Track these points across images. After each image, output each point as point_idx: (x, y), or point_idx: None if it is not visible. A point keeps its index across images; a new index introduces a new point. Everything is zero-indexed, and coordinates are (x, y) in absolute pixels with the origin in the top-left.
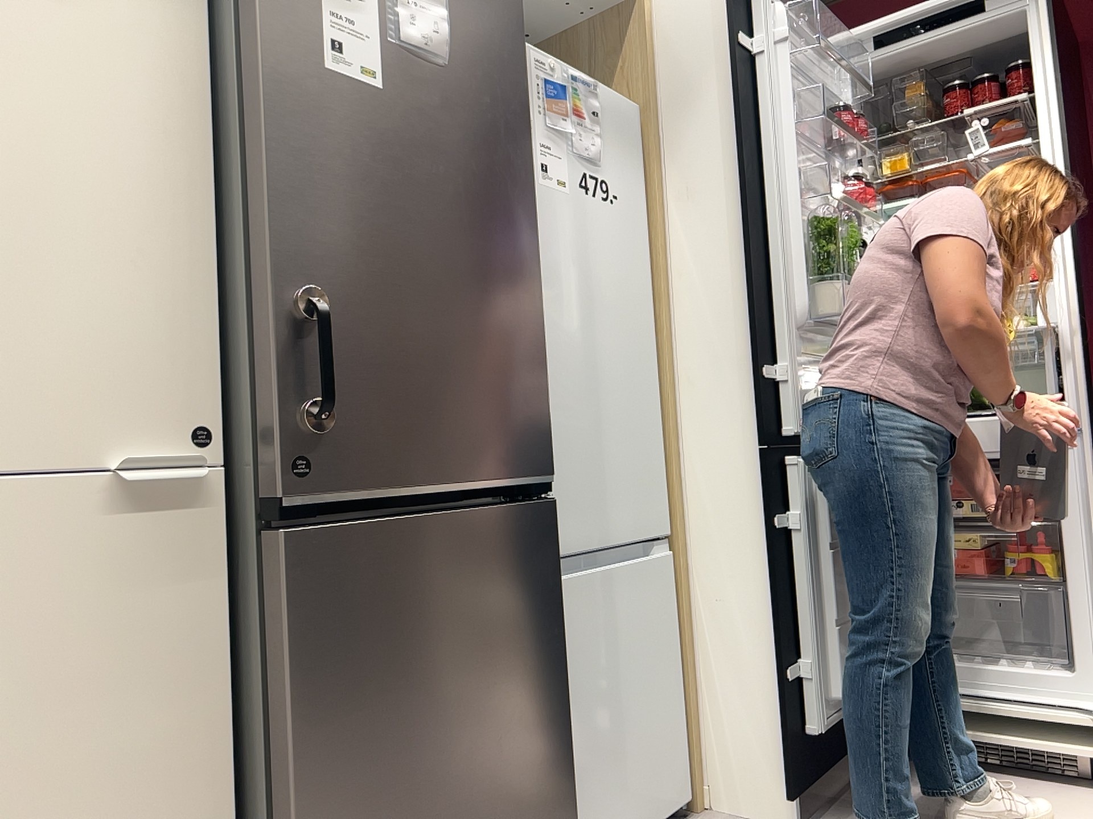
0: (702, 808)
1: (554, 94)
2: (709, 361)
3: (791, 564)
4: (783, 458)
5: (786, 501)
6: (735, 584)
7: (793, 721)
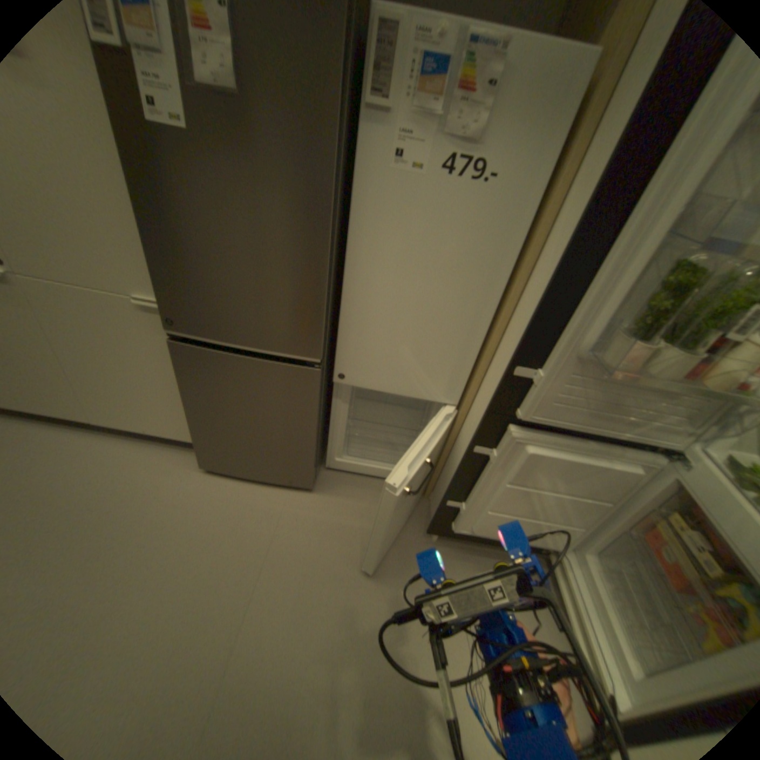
0: (425, 498)
1: (432, 68)
2: (517, 333)
3: (480, 469)
4: (507, 423)
5: (495, 443)
6: (464, 450)
7: (442, 516)
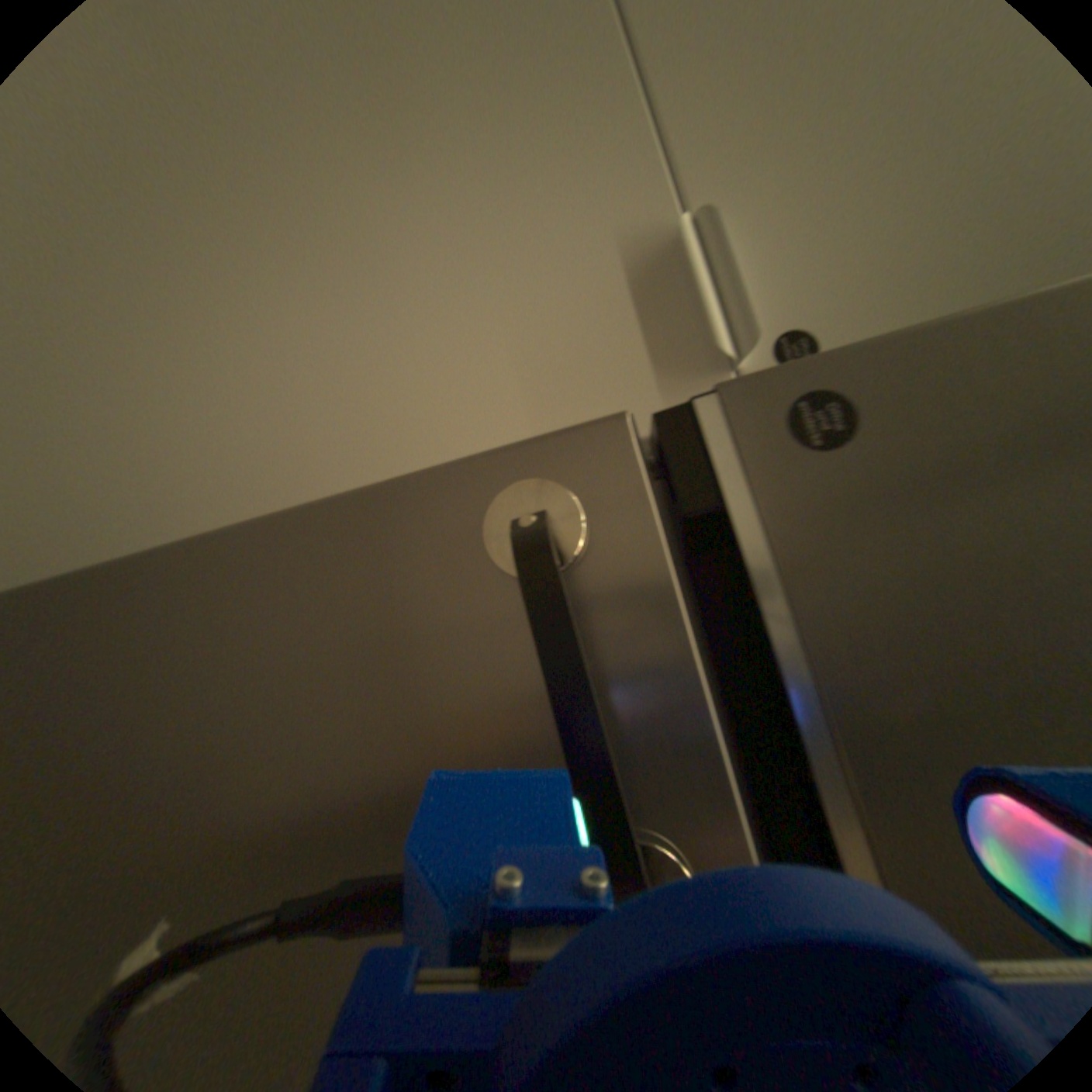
0: None
1: None
2: None
3: None
4: None
5: None
6: None
7: None
